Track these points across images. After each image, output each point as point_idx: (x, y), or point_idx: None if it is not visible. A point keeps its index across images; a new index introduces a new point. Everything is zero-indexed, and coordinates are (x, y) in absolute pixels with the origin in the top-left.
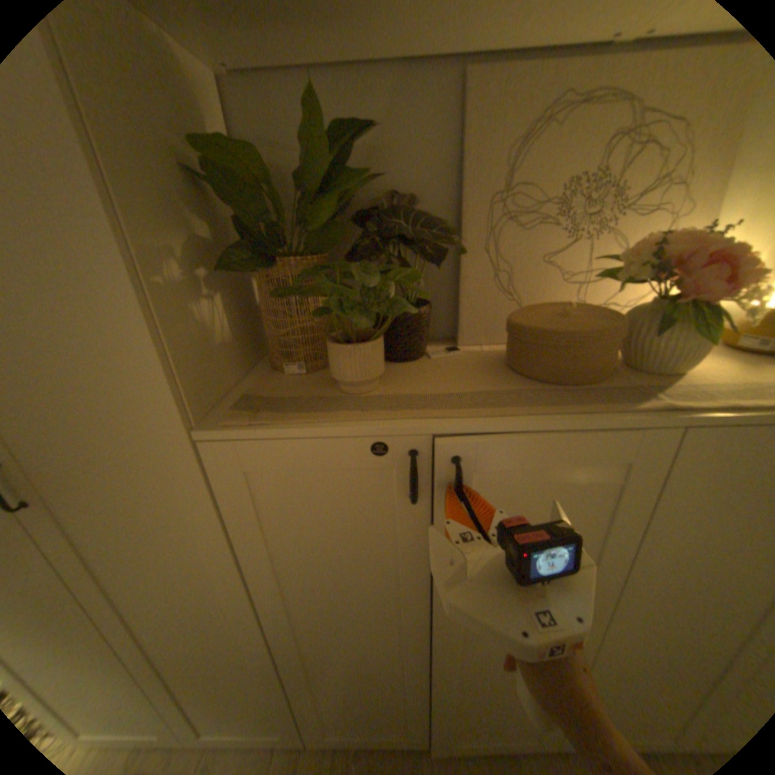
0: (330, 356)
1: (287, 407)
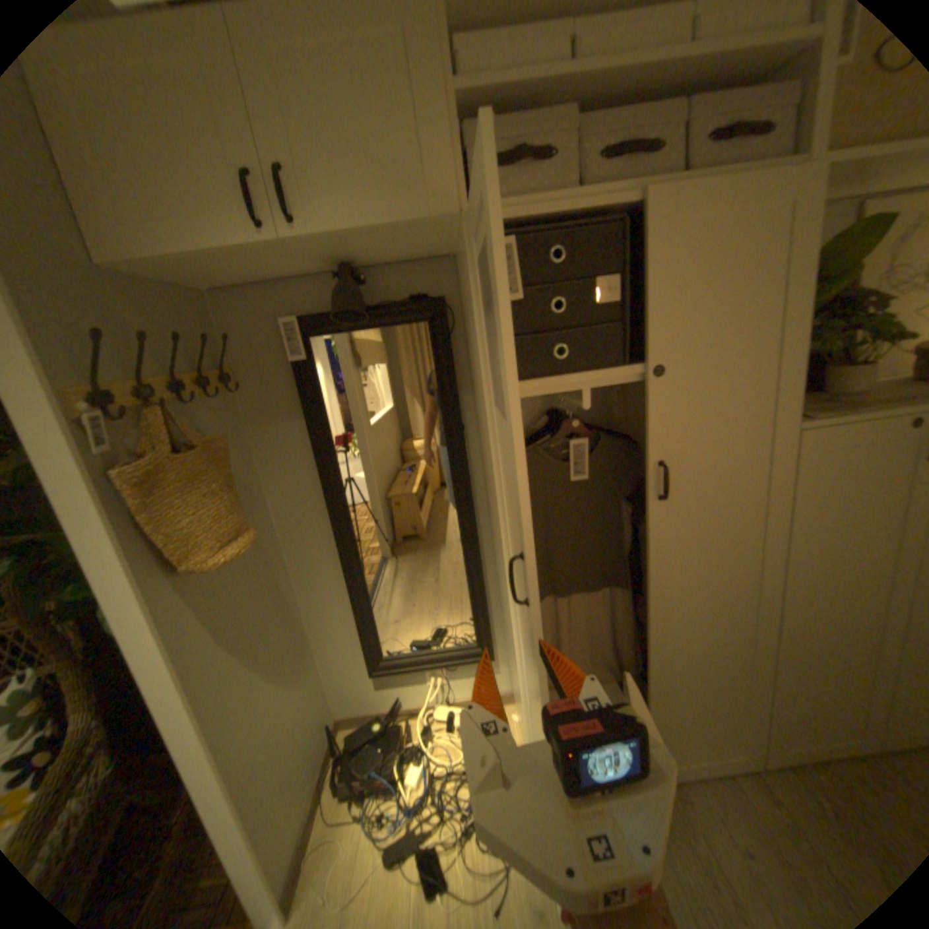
0: (836, 381)
1: (833, 411)
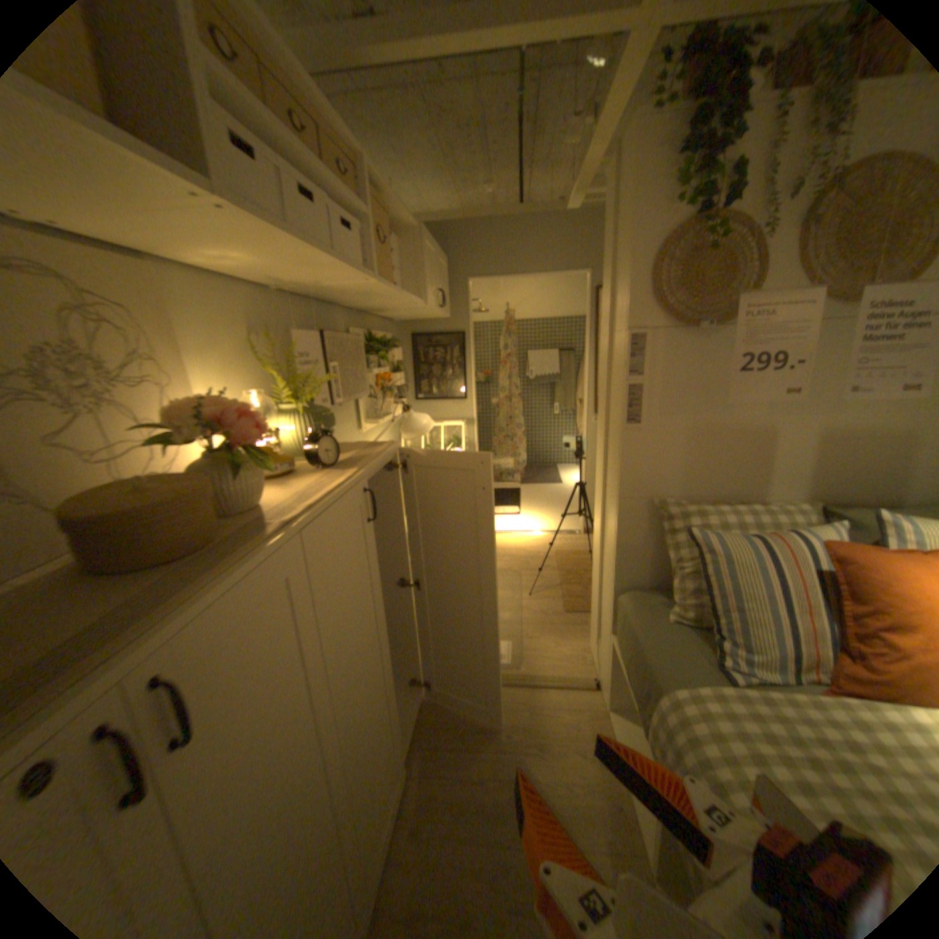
0: None
1: None
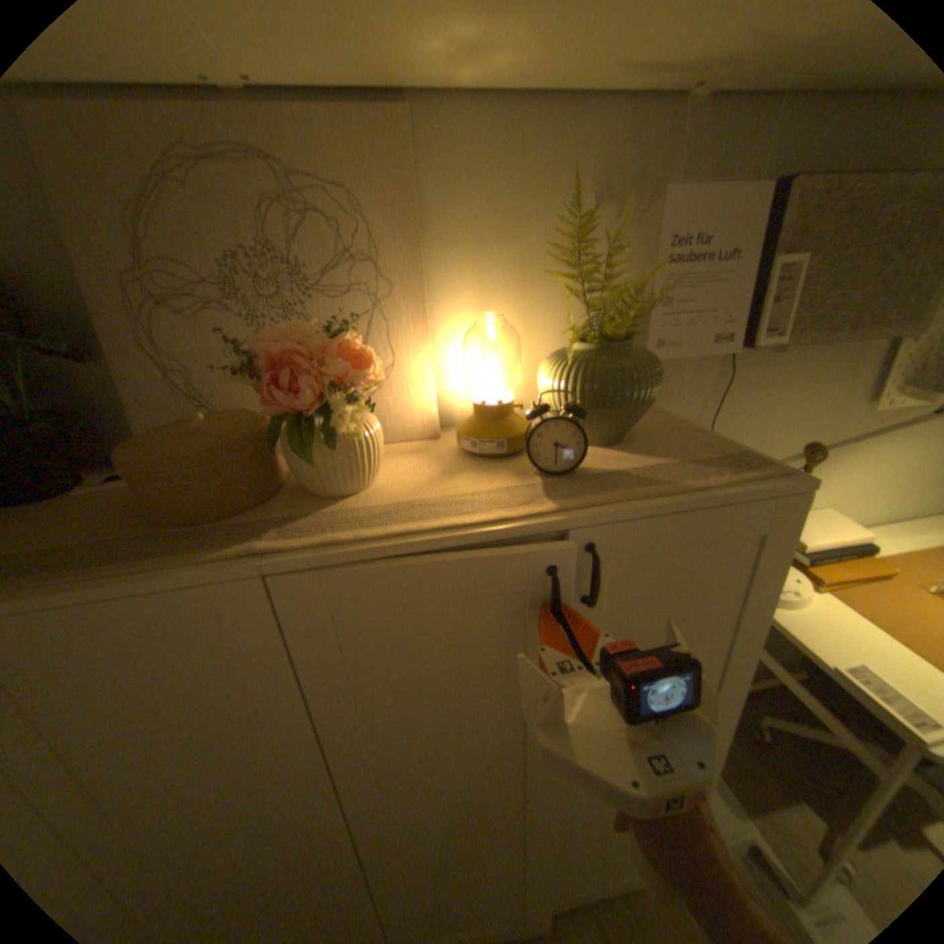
0: None
1: None
